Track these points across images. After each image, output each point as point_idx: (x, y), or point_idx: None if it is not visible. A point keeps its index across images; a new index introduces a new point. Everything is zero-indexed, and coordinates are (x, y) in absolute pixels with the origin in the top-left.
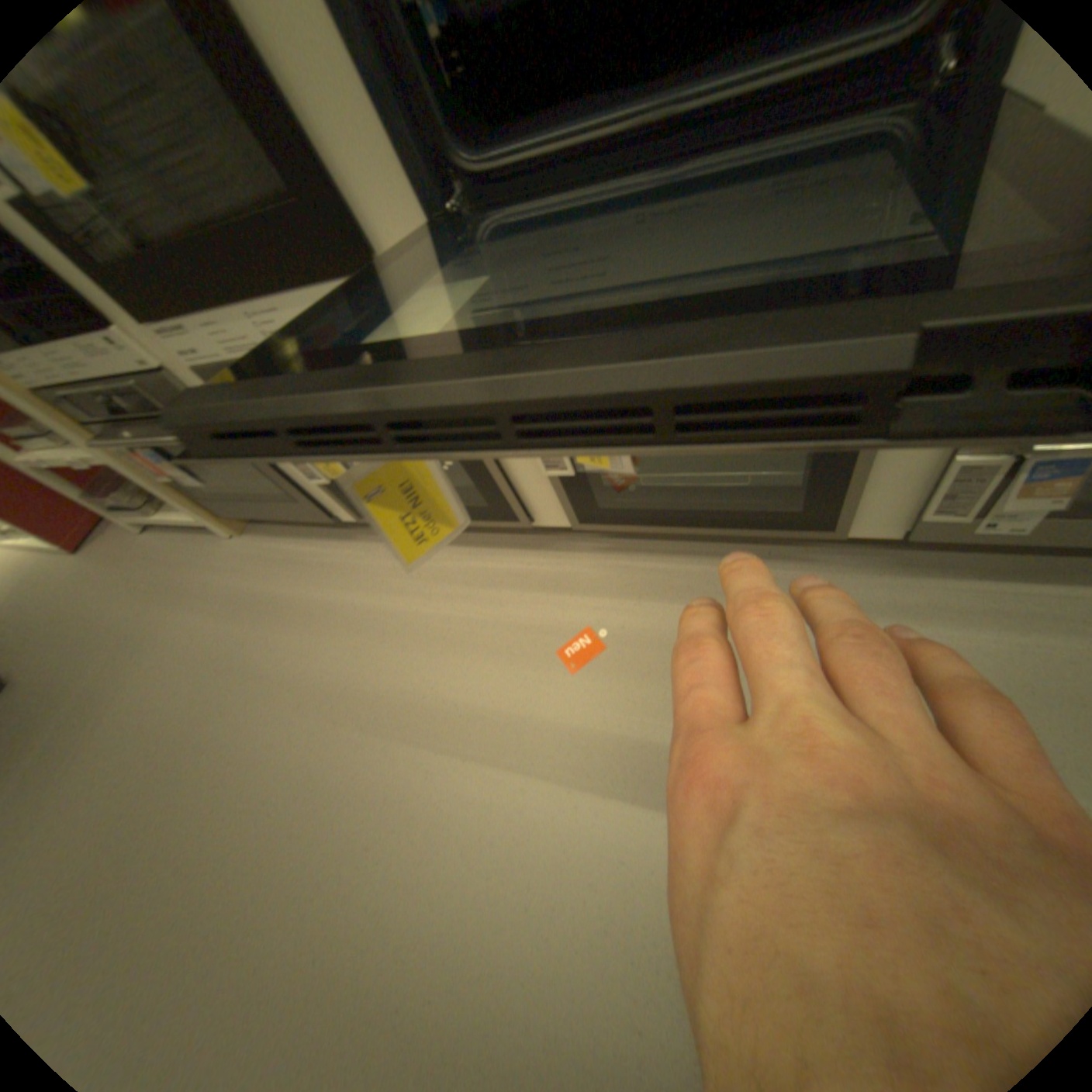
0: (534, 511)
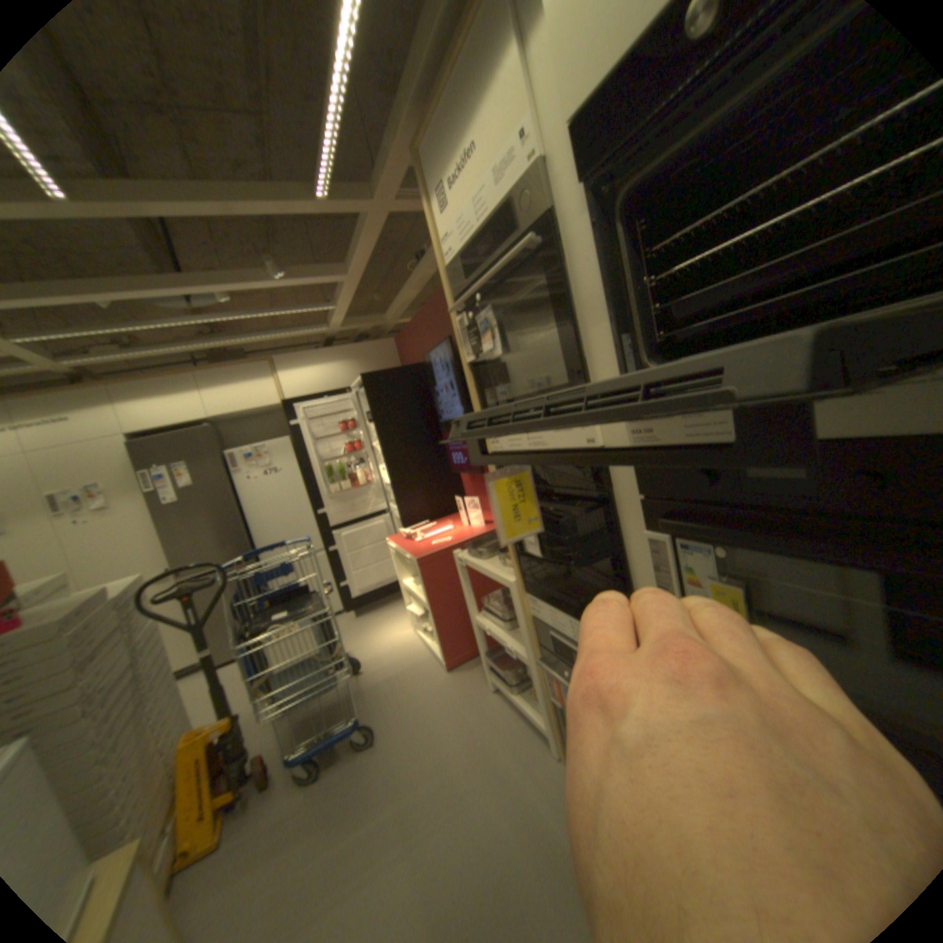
0: None
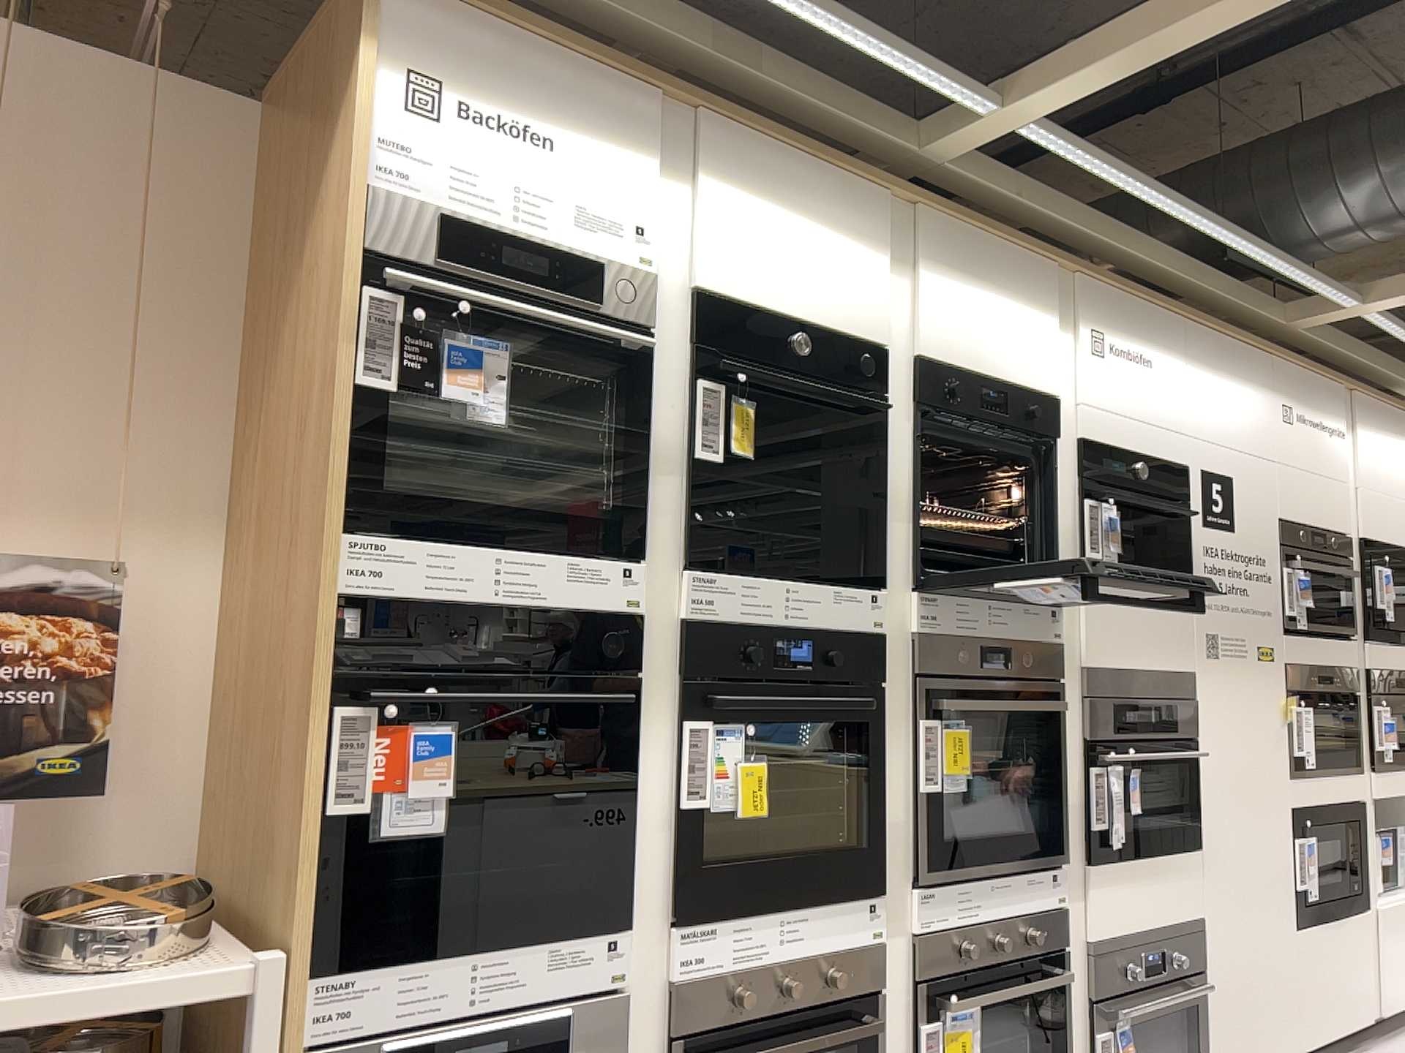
0: None
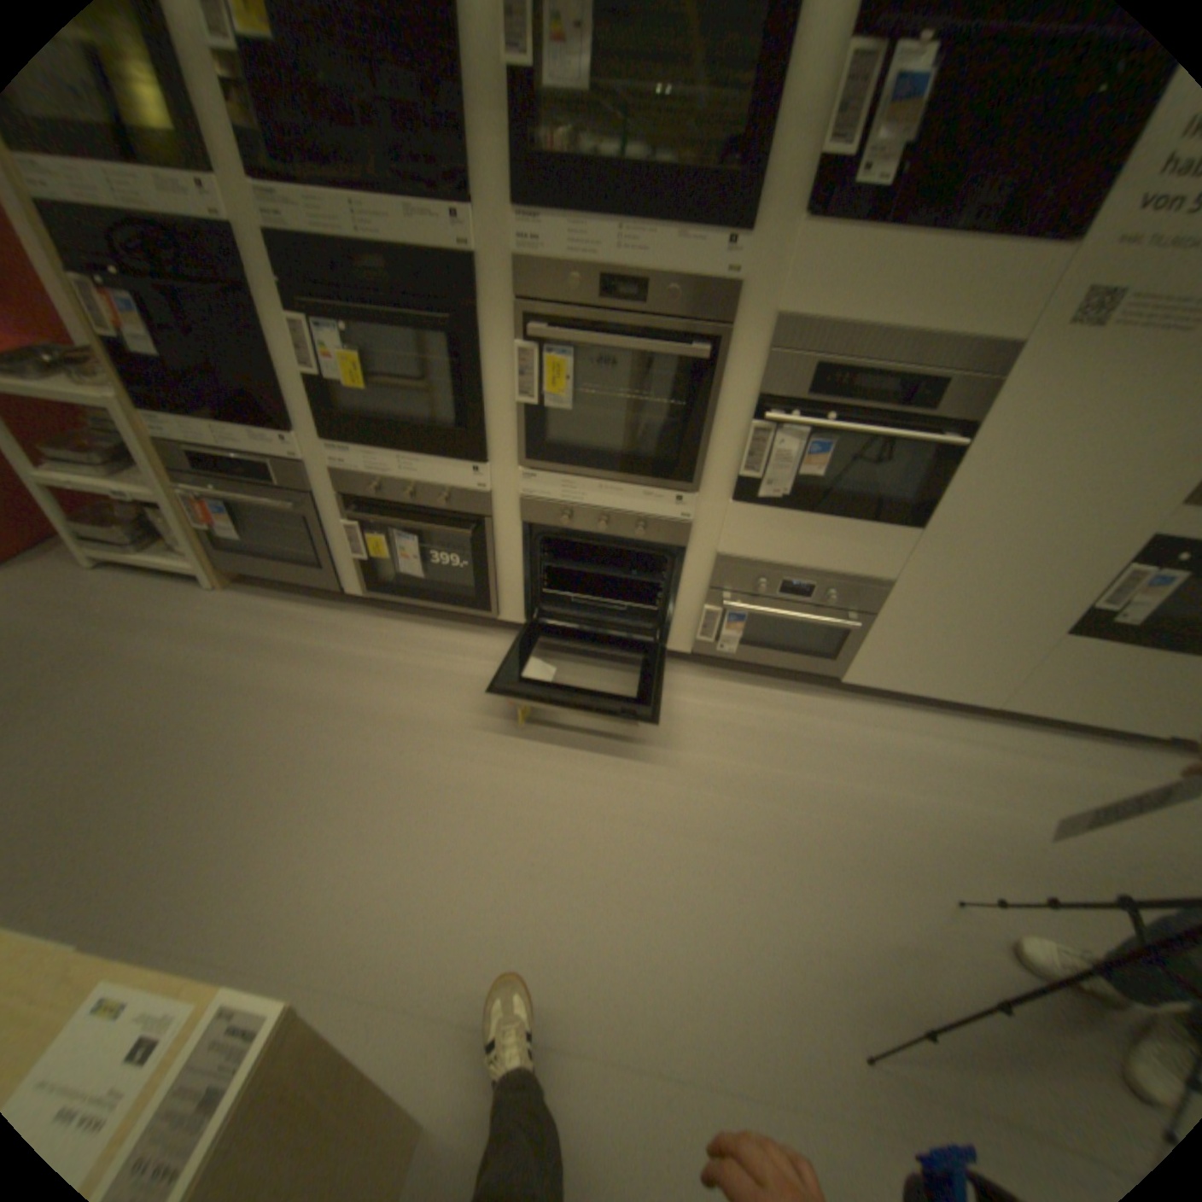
0: (502, 609)
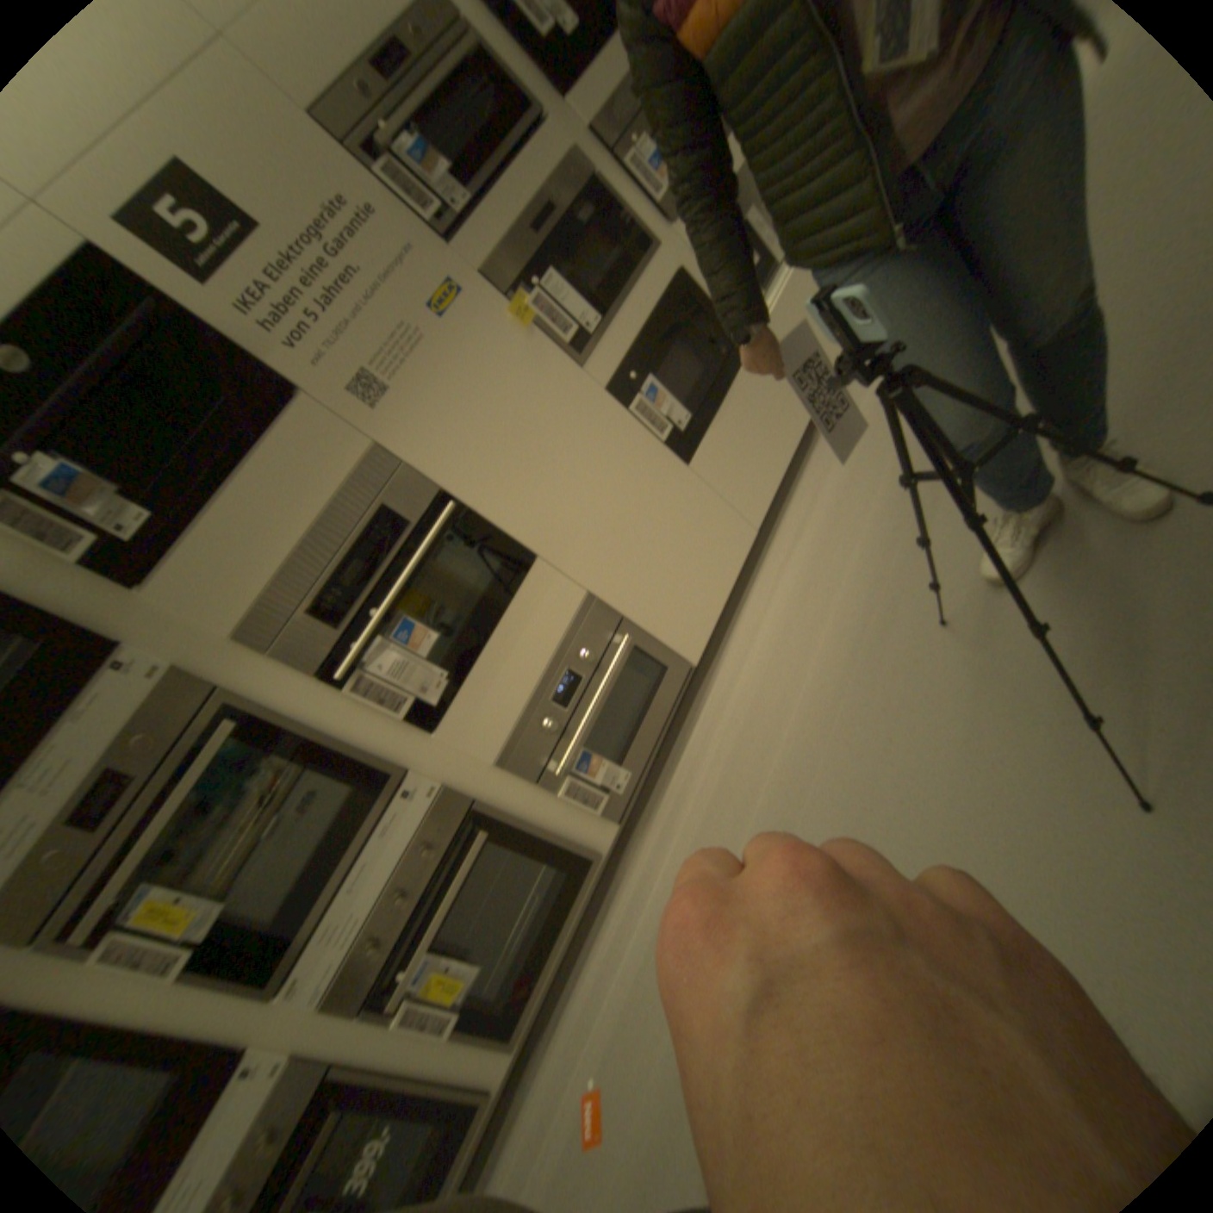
0: (480, 1082)
